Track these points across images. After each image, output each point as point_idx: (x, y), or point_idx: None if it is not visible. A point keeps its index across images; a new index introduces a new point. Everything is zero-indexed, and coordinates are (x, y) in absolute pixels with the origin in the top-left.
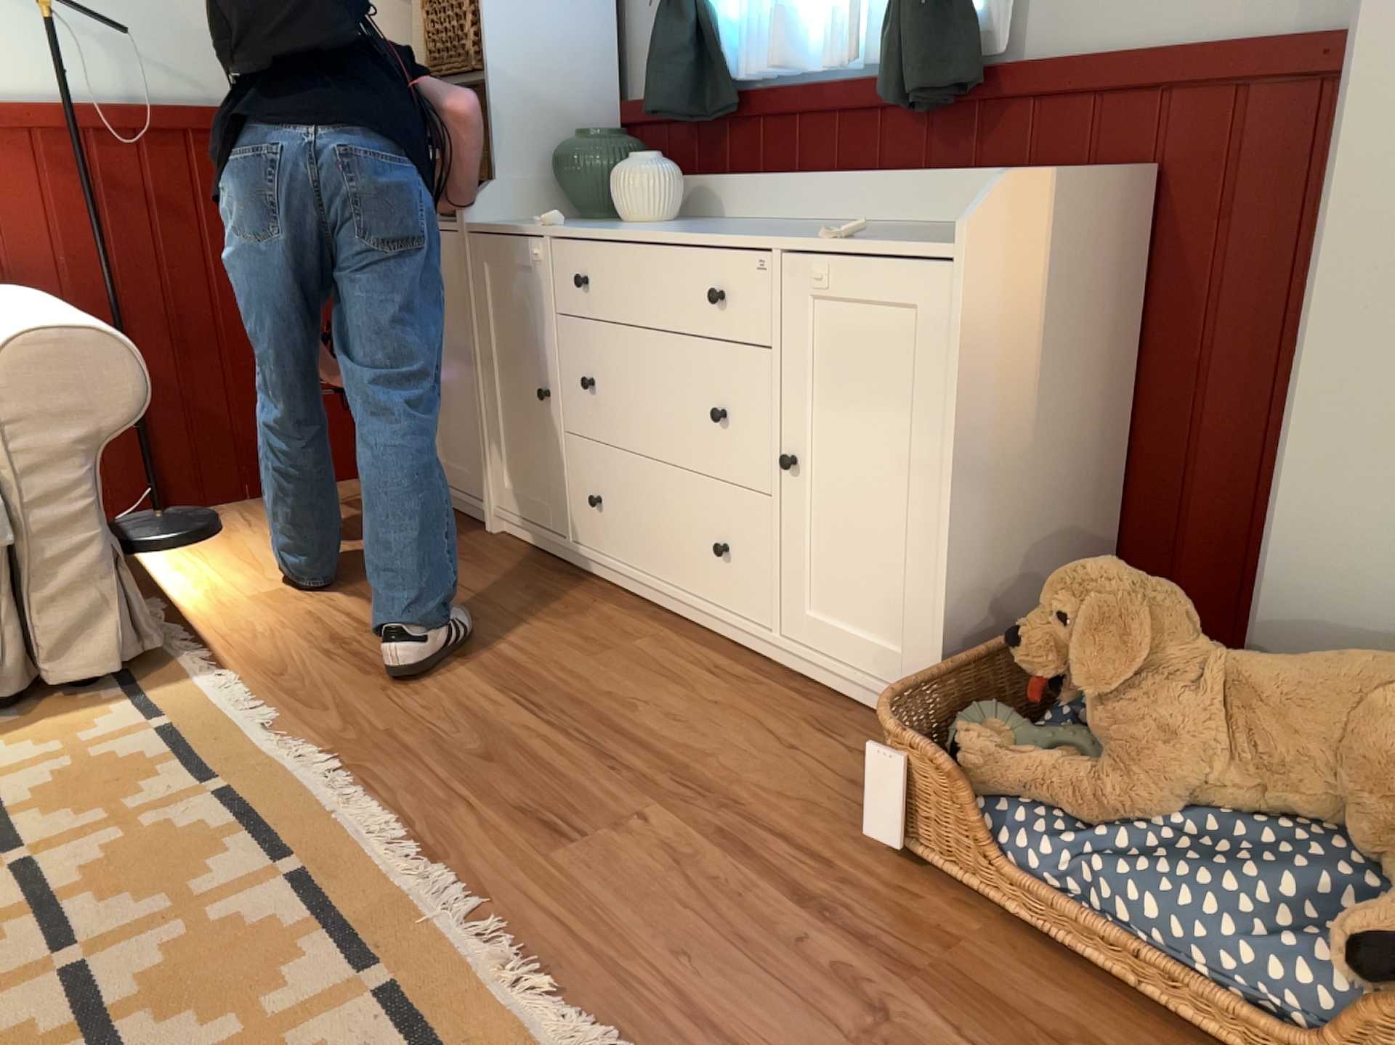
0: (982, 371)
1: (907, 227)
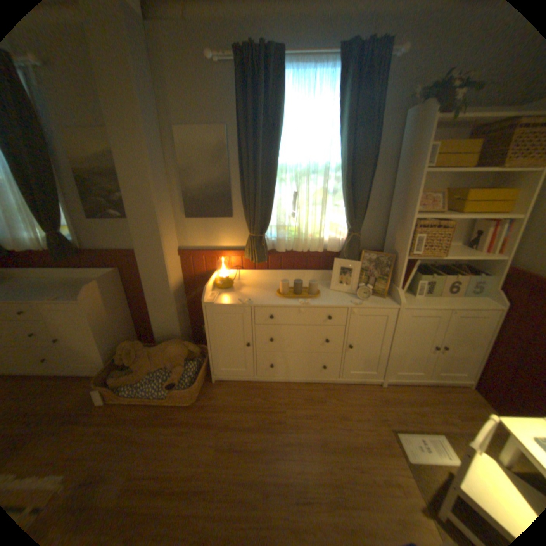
0: (92, 318)
1: (69, 281)
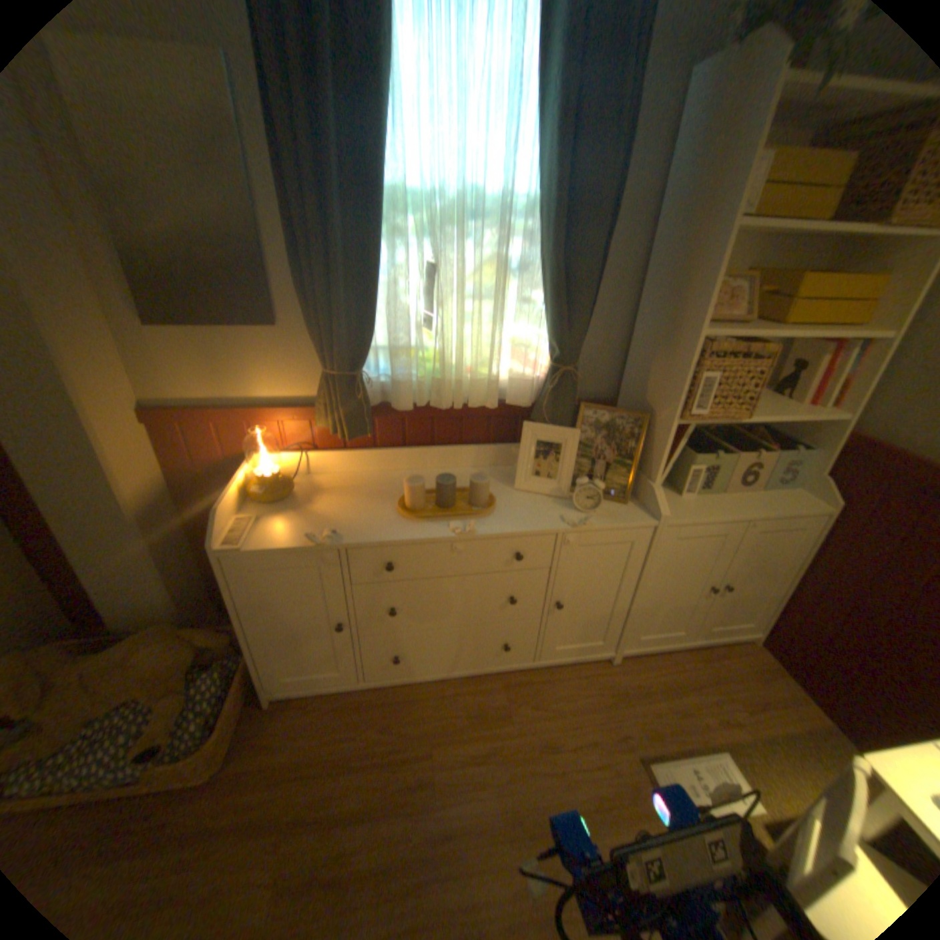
0: None
1: None
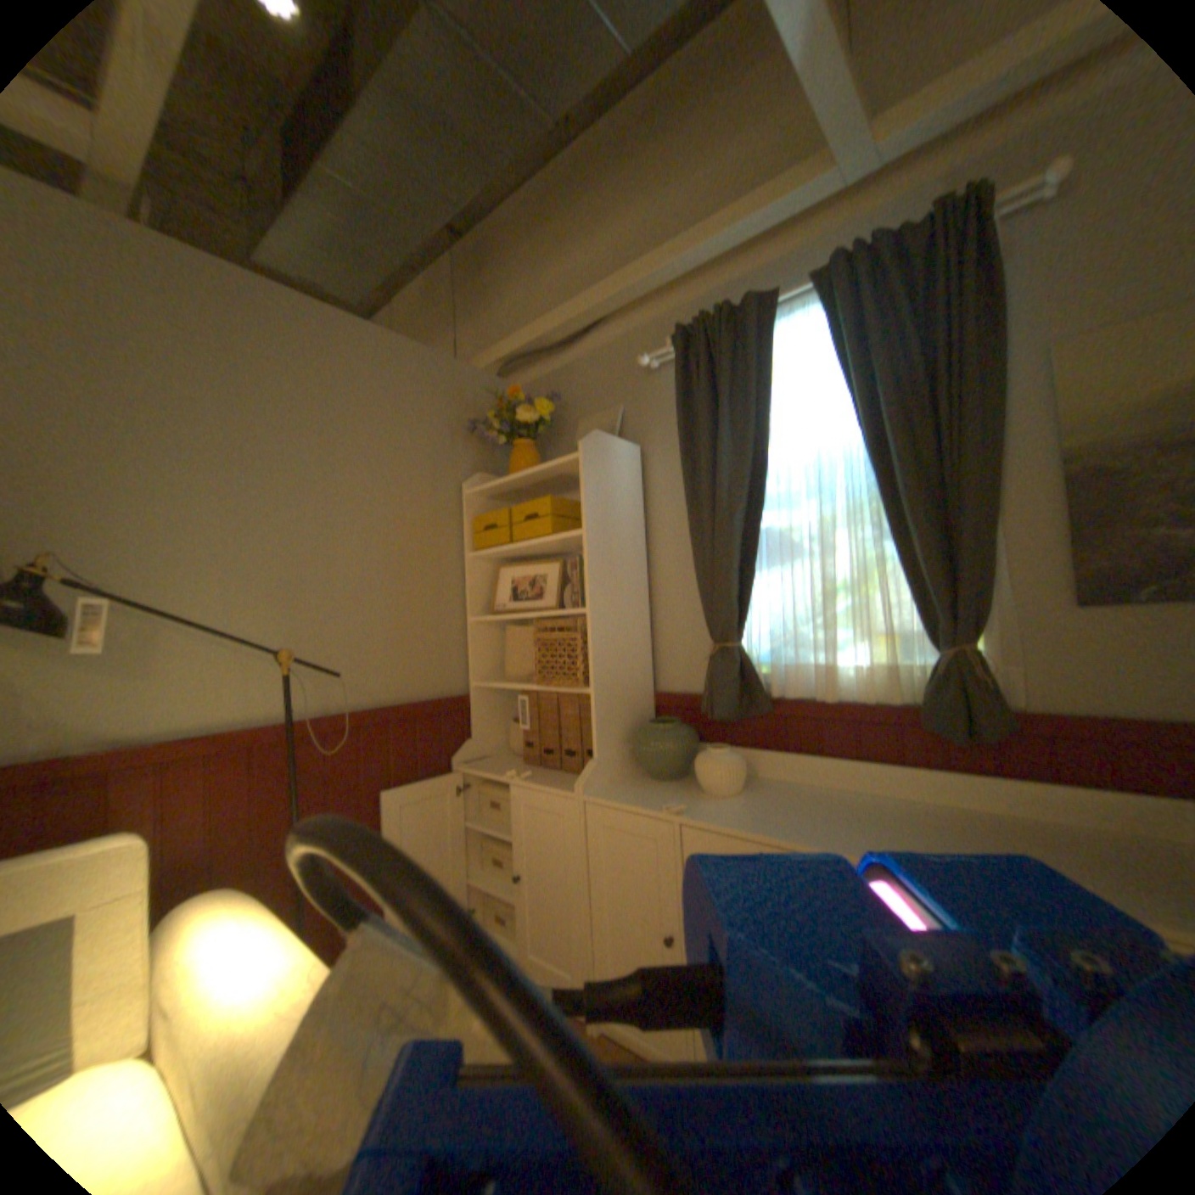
0: None
1: (967, 816)
